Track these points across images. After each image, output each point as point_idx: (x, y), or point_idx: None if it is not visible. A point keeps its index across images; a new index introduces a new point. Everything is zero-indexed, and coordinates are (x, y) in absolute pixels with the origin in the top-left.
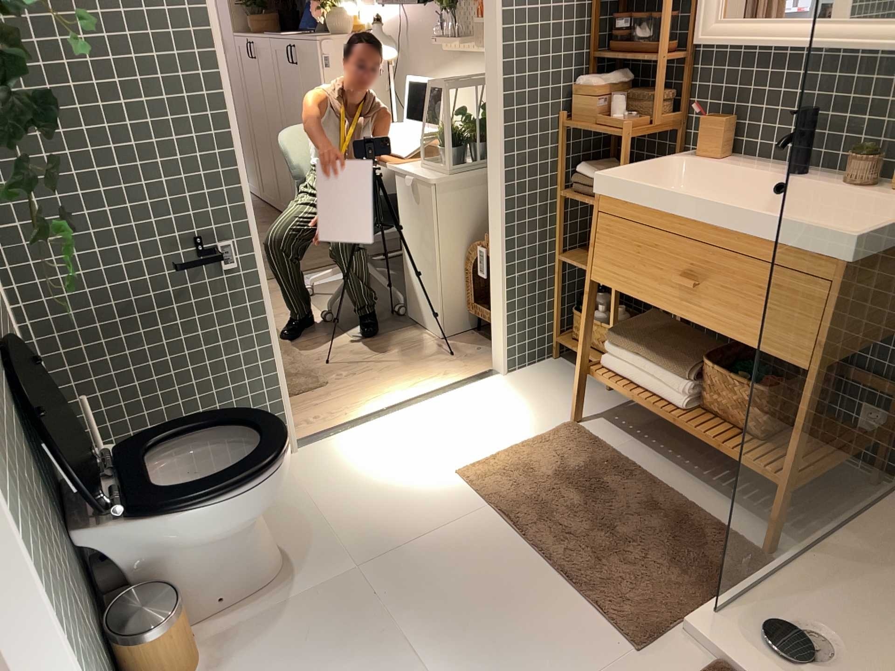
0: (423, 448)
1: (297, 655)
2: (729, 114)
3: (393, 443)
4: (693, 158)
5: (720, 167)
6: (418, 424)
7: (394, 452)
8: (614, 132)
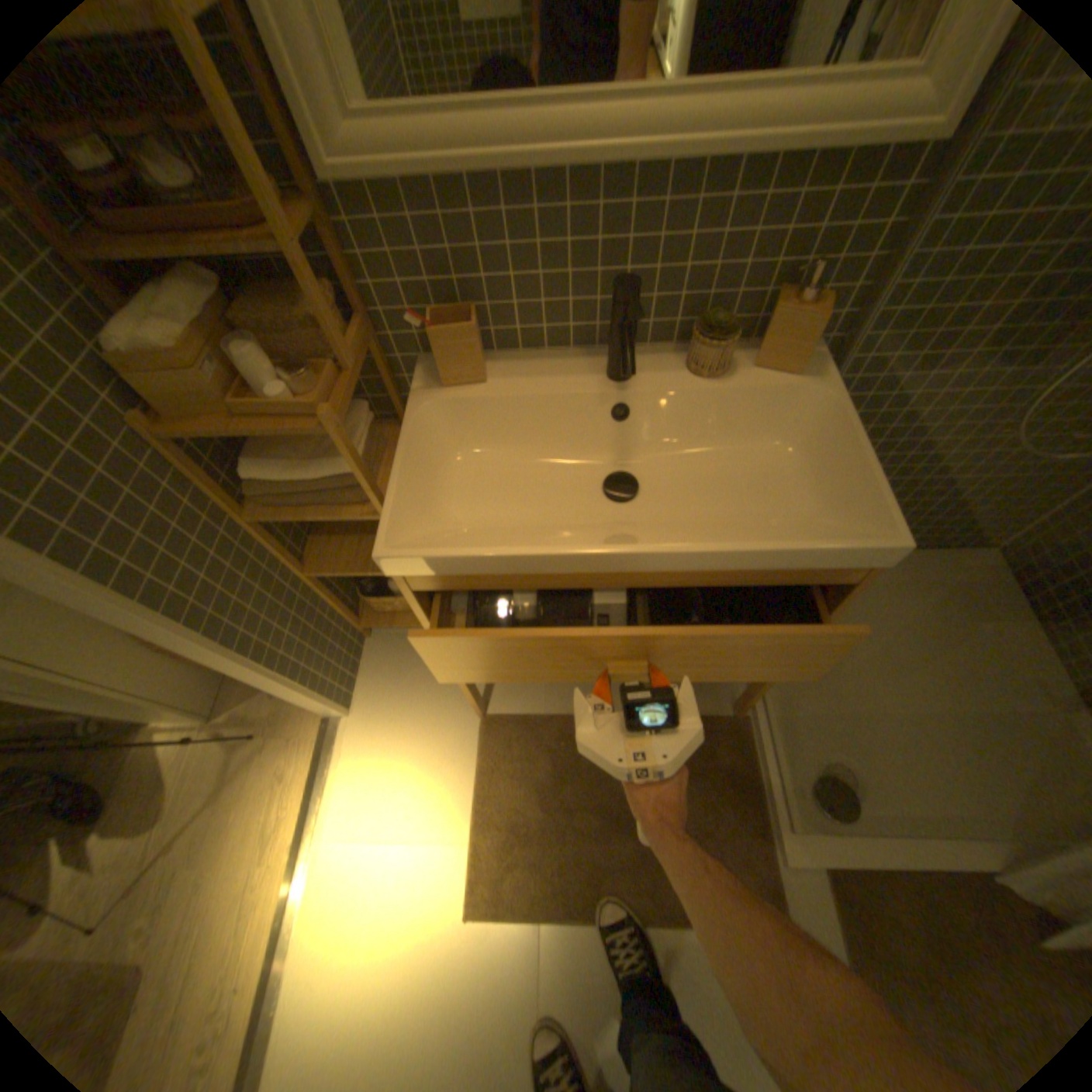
0: (392, 930)
1: None
2: (451, 293)
3: (353, 967)
4: (444, 391)
5: (500, 393)
6: (344, 900)
7: (370, 978)
8: (298, 423)
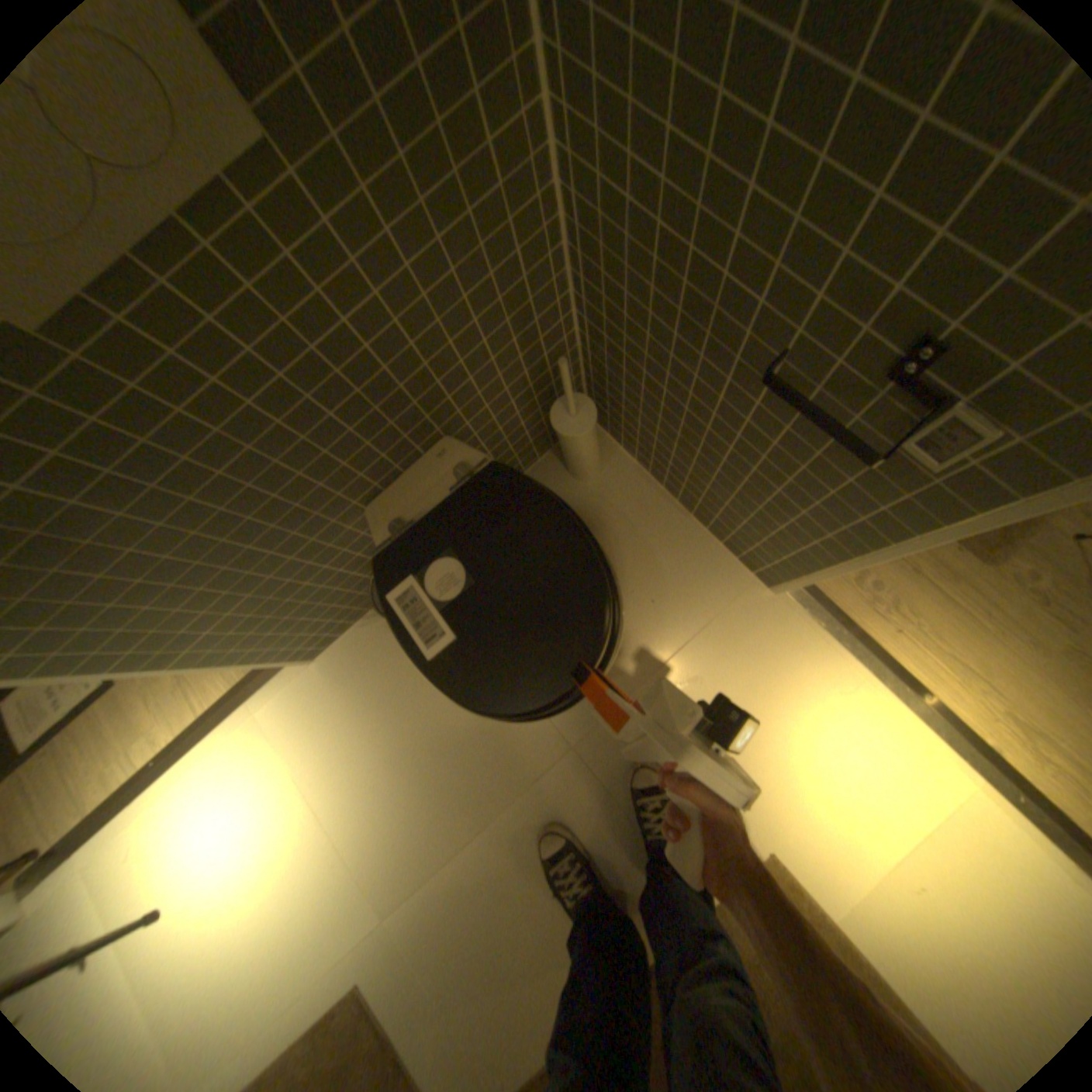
0: (827, 796)
1: (456, 721)
2: None
3: (829, 742)
4: None
5: None
6: (896, 775)
7: (807, 749)
8: None
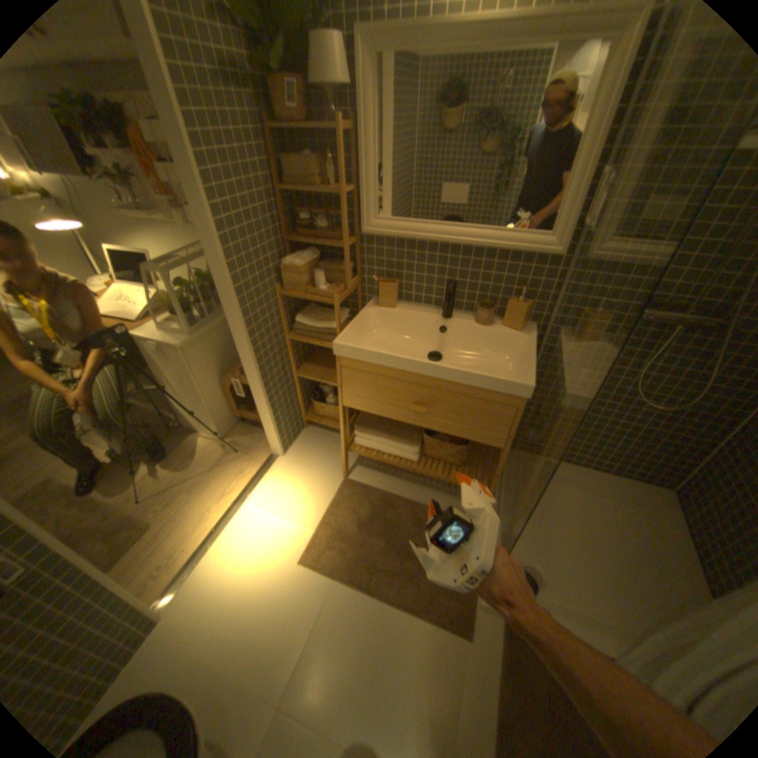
0: (263, 553)
1: None
2: (391, 276)
3: (238, 562)
4: (378, 308)
5: (398, 313)
6: (247, 532)
7: (244, 570)
8: (325, 300)
